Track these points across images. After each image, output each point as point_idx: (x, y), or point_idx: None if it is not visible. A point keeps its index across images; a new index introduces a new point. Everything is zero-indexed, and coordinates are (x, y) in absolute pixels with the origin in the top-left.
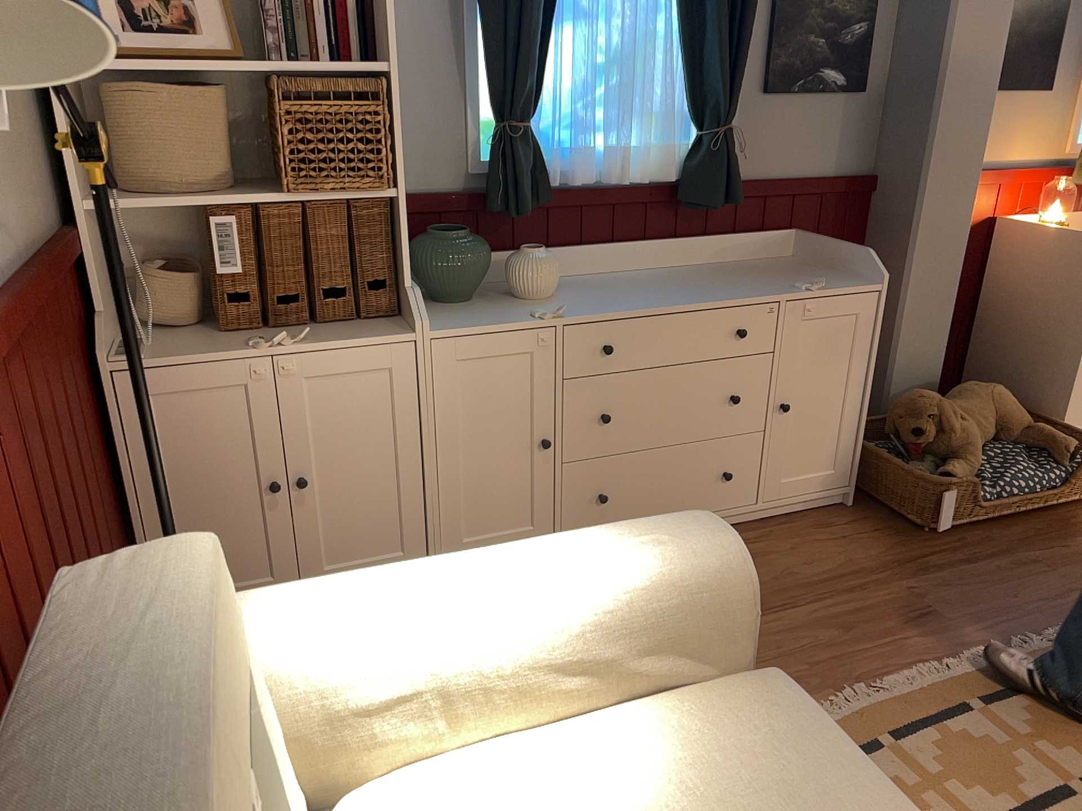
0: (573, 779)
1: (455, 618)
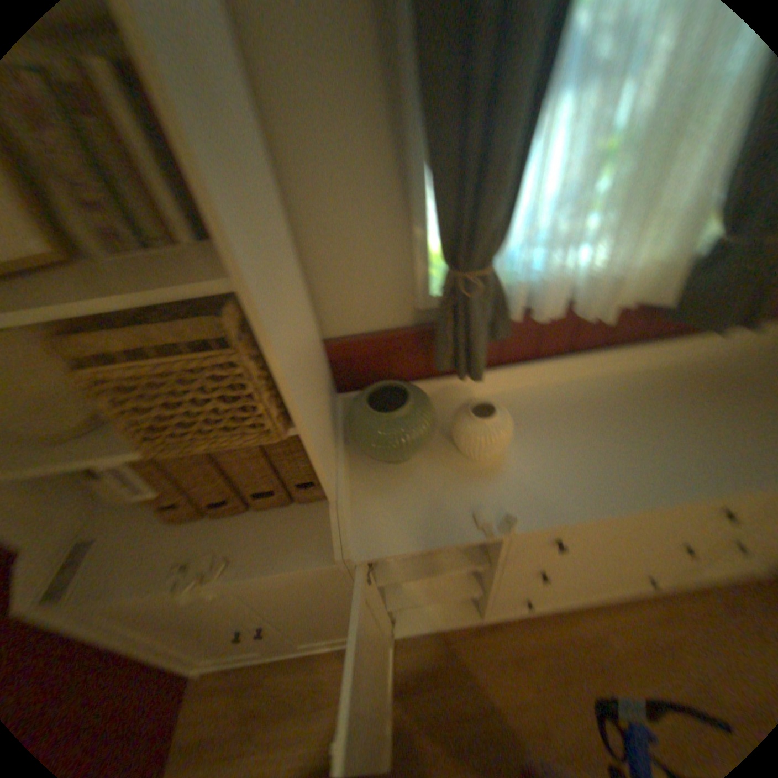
0: None
1: None
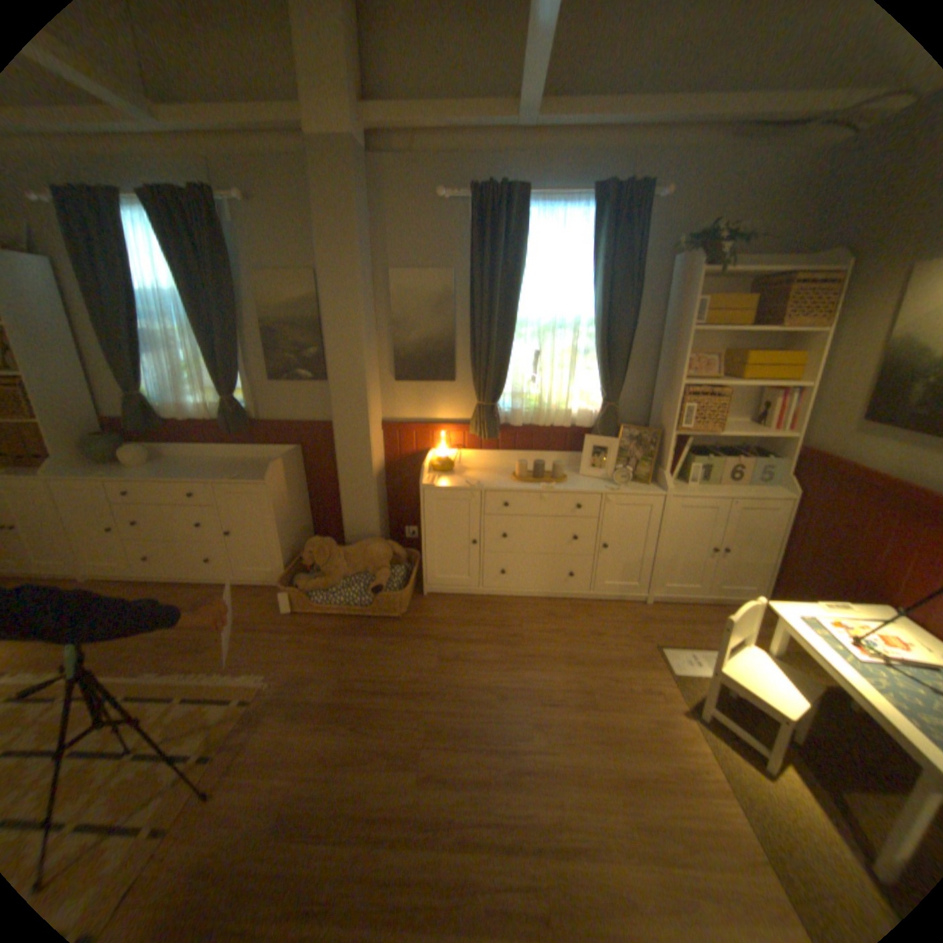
0: None
1: None
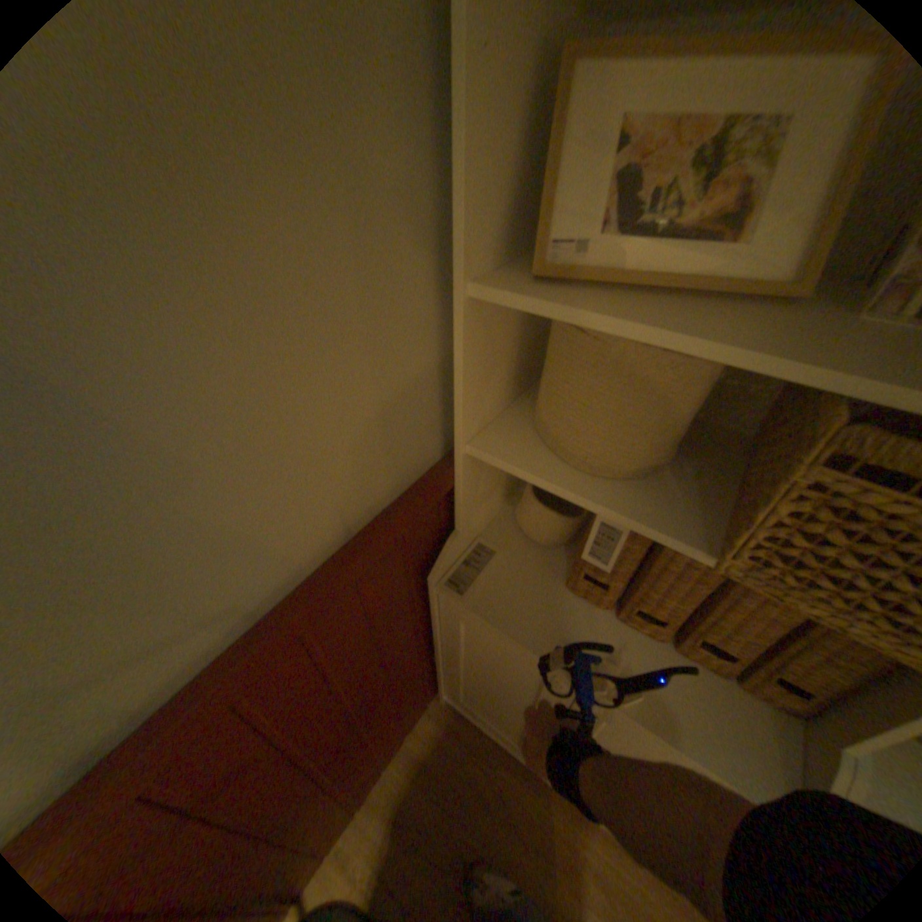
0: None
1: None
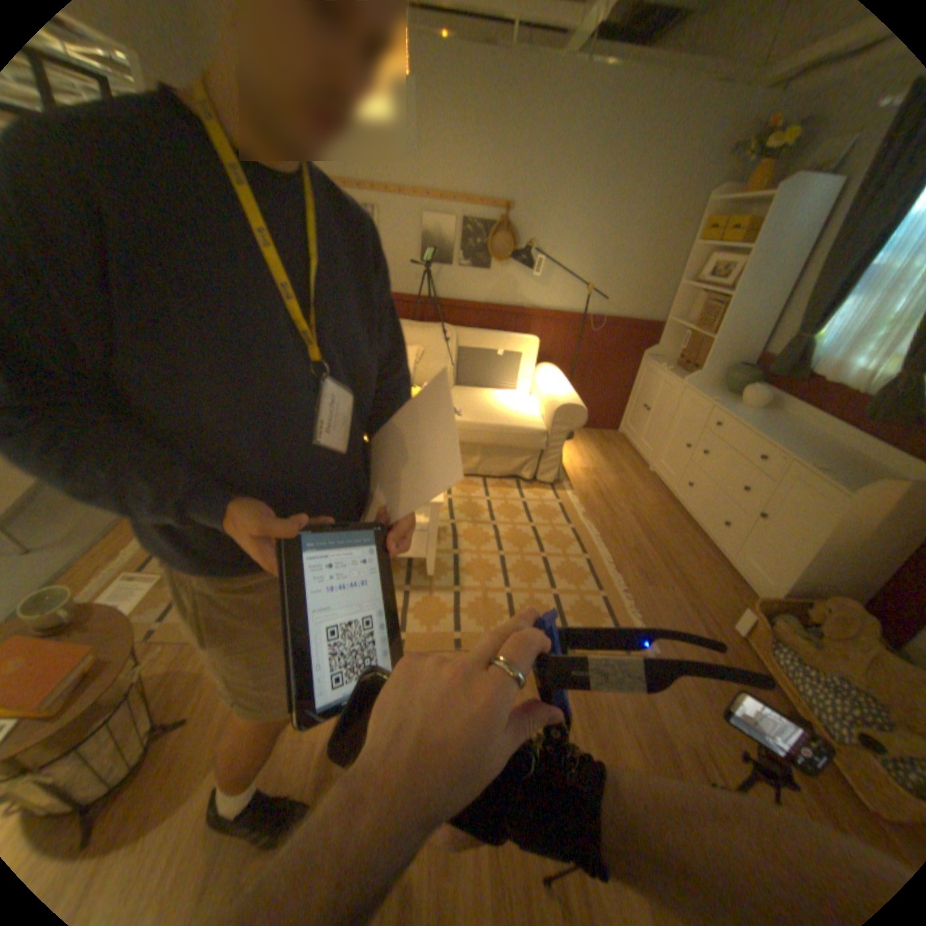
0: (522, 406)
1: (546, 382)
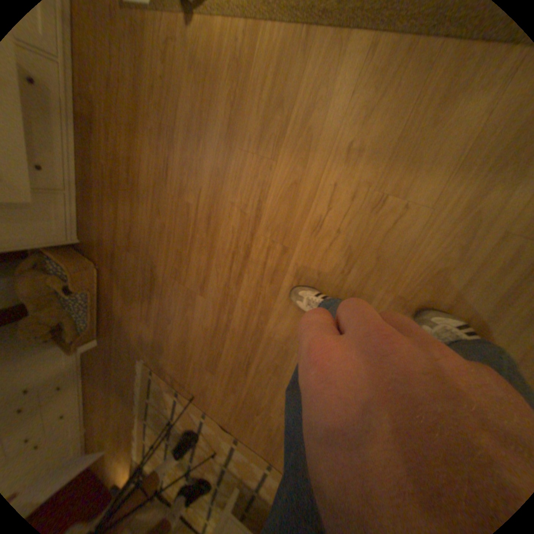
0: None
1: None
